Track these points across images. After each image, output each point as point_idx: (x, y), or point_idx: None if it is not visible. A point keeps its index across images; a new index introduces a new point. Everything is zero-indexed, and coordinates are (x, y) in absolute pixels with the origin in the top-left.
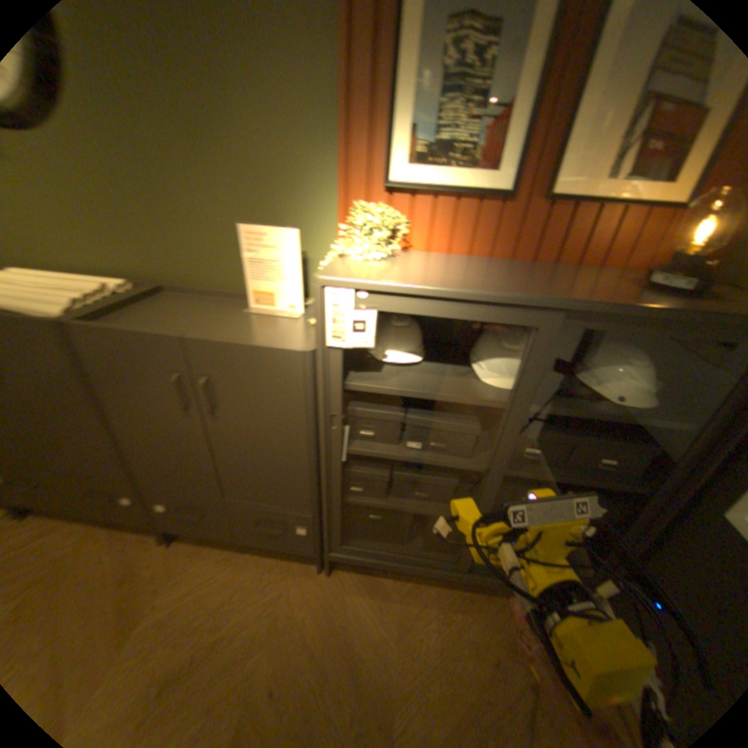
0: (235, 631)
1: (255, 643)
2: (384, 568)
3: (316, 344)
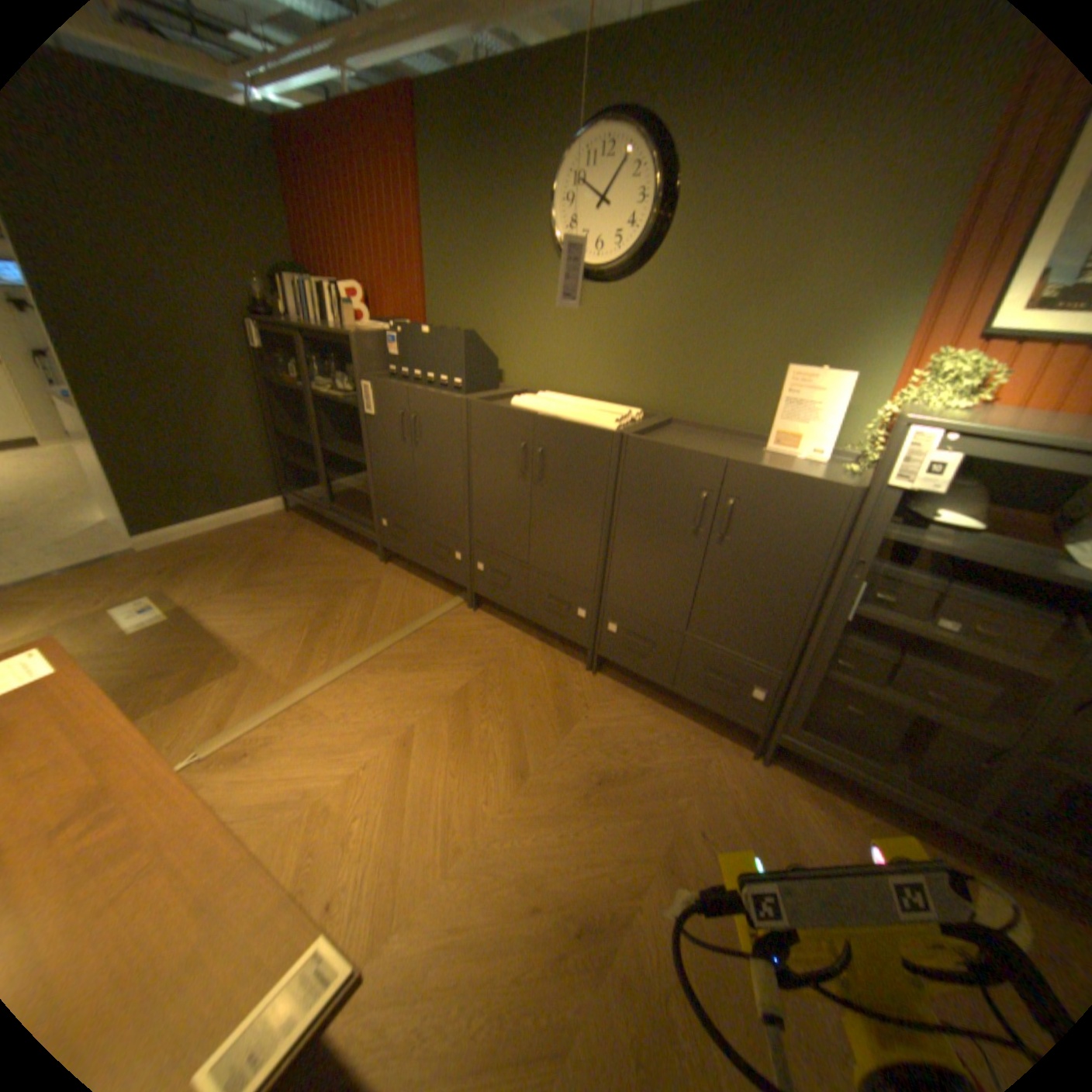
0: (665, 769)
1: (687, 788)
2: (854, 778)
3: (878, 481)
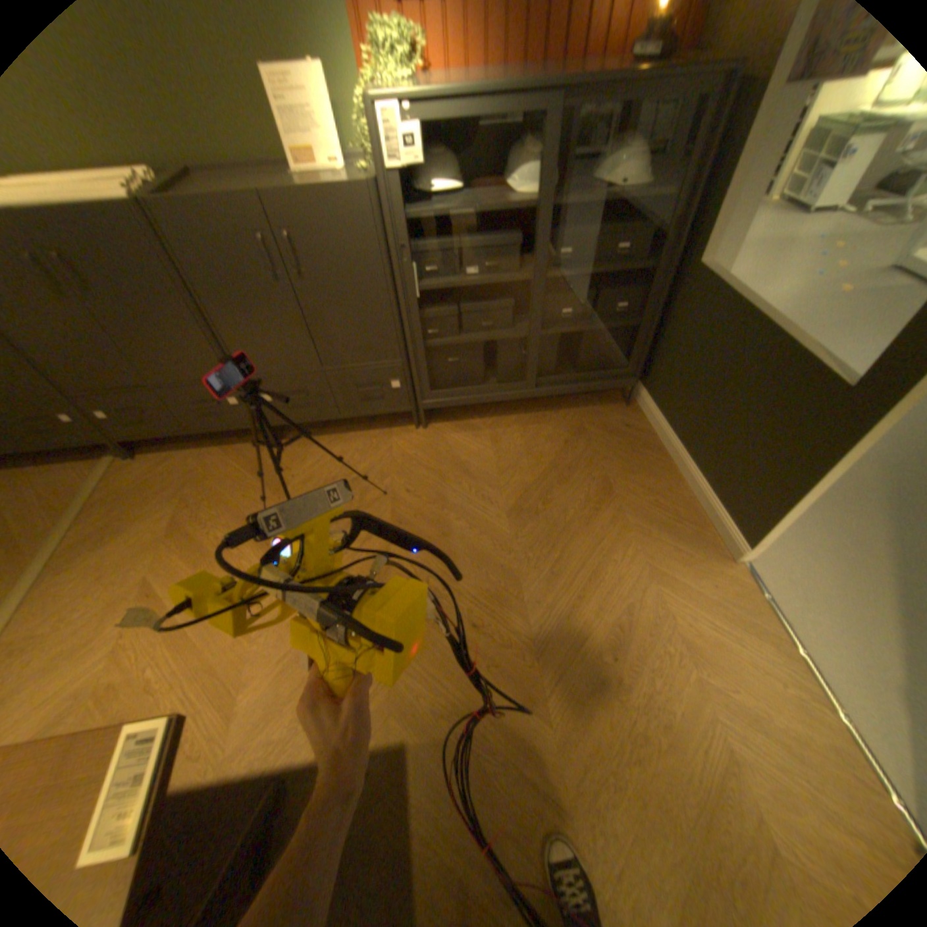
0: (368, 472)
1: (386, 473)
2: (471, 402)
3: (379, 169)
